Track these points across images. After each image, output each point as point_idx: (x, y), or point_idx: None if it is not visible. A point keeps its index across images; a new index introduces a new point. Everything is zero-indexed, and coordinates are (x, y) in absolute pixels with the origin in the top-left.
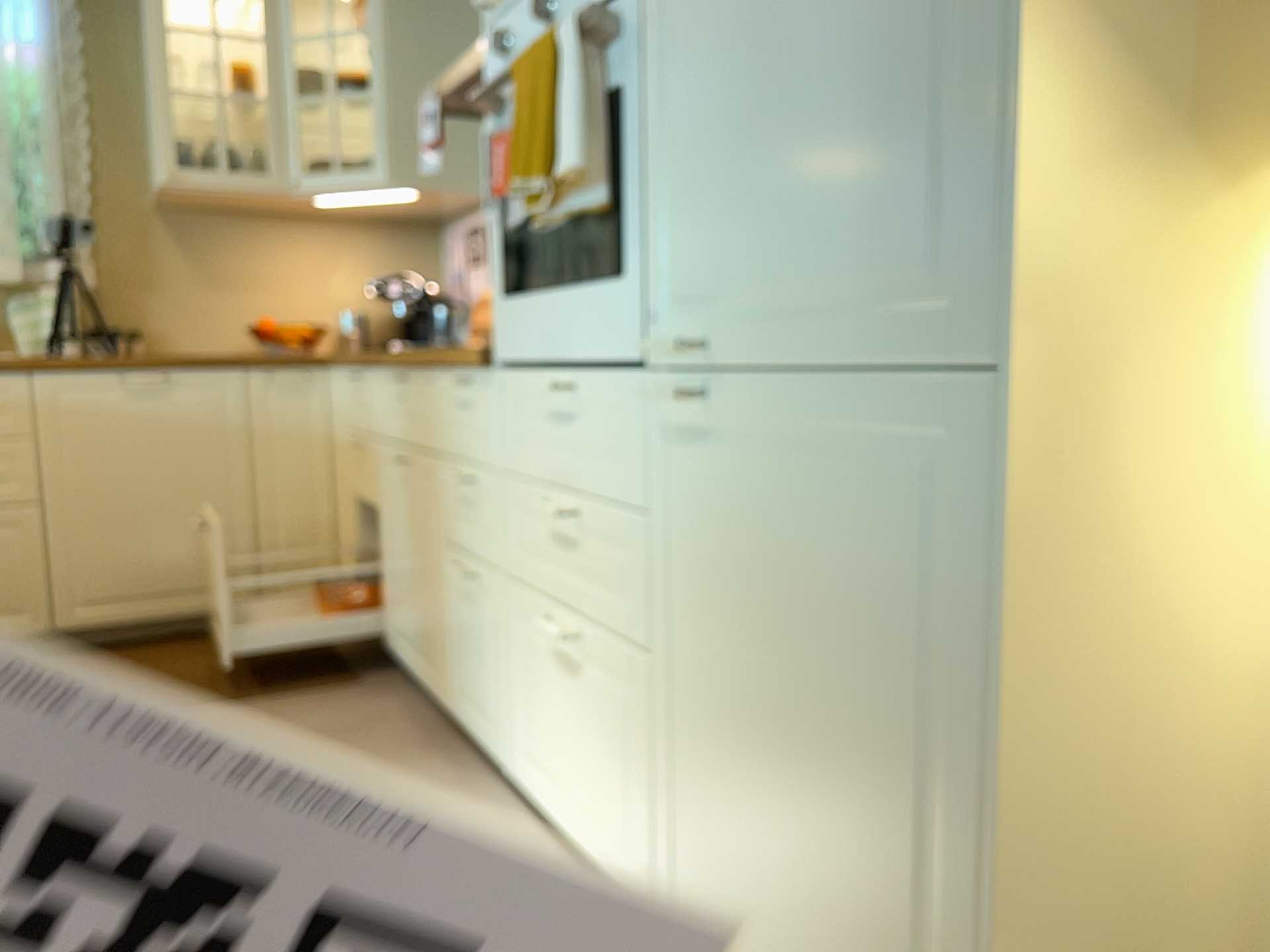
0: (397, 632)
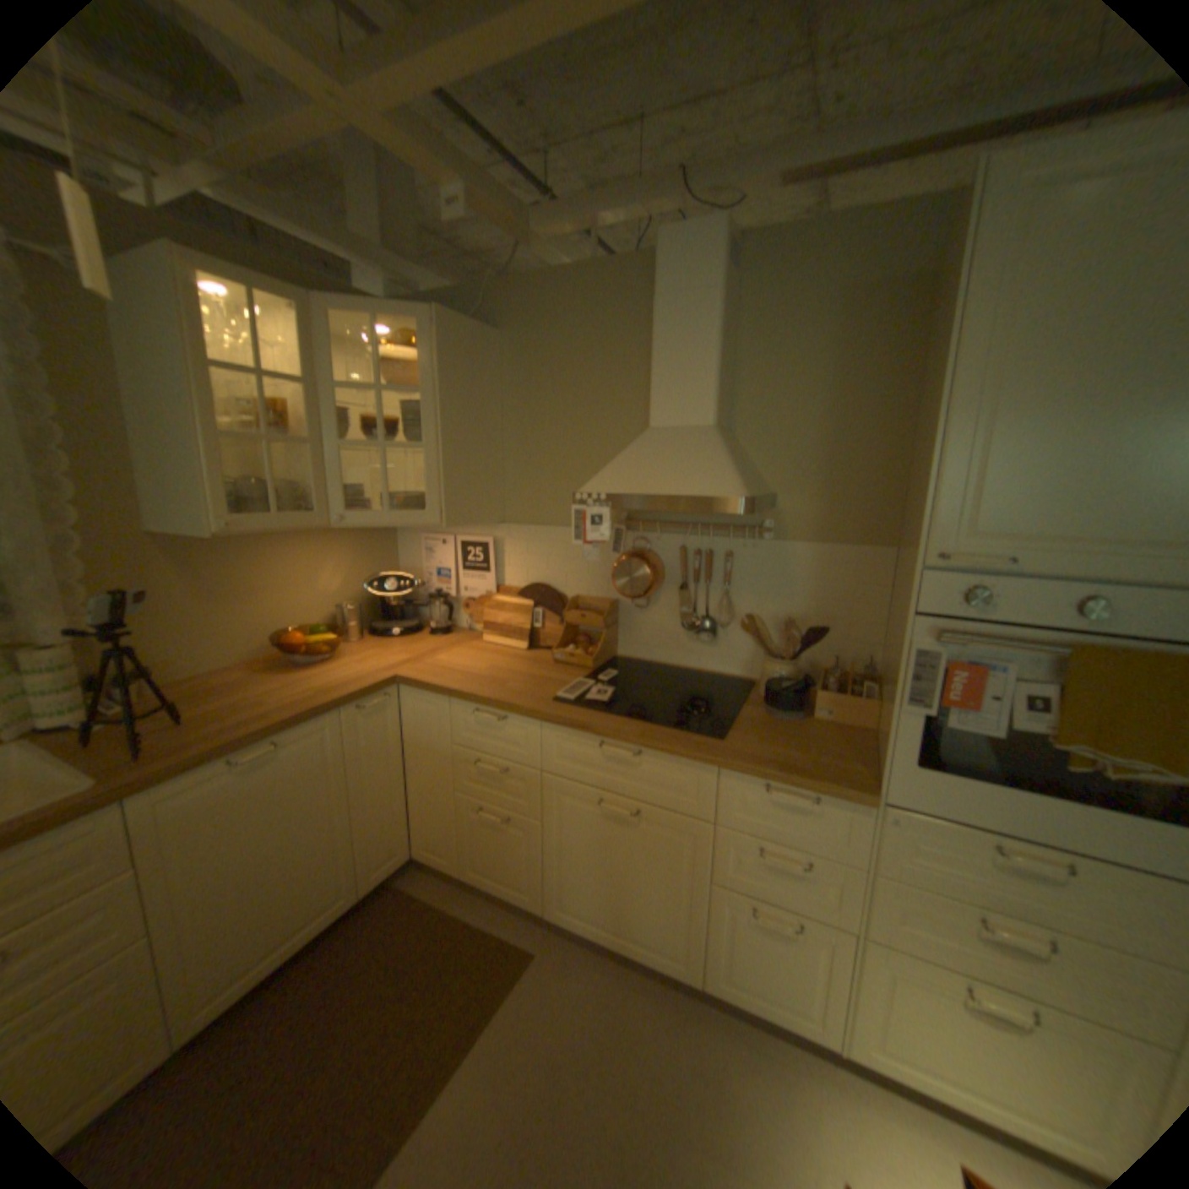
0: (577, 917)
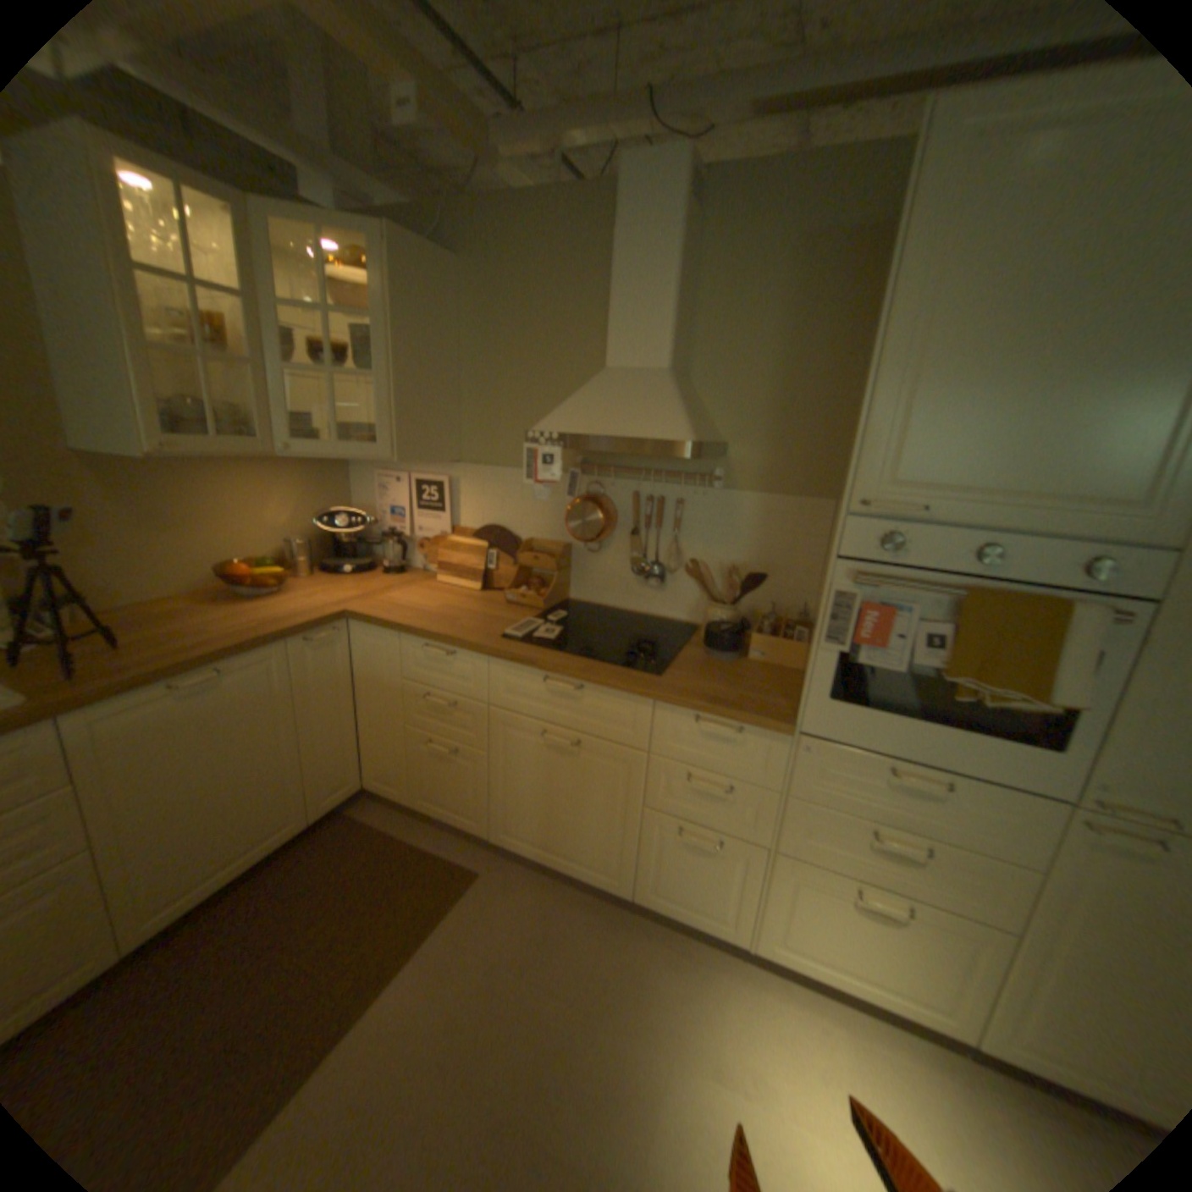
0: (520, 838)
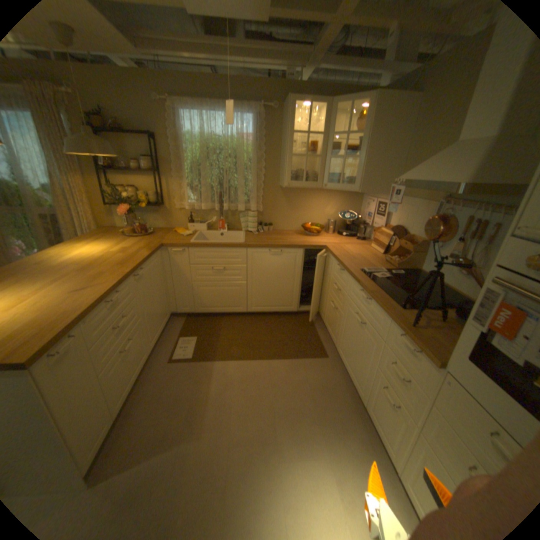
0: (343, 355)
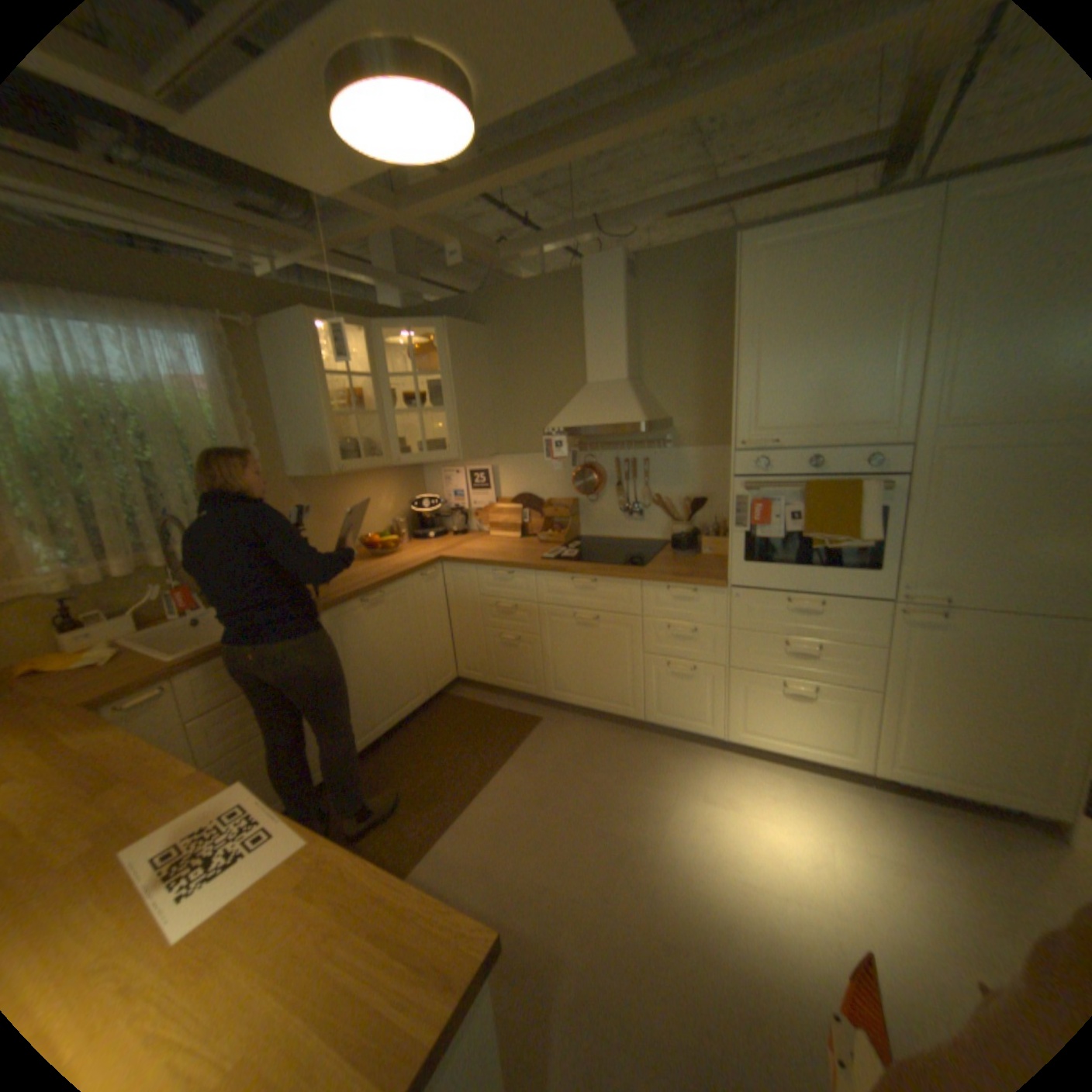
0: (566, 692)
